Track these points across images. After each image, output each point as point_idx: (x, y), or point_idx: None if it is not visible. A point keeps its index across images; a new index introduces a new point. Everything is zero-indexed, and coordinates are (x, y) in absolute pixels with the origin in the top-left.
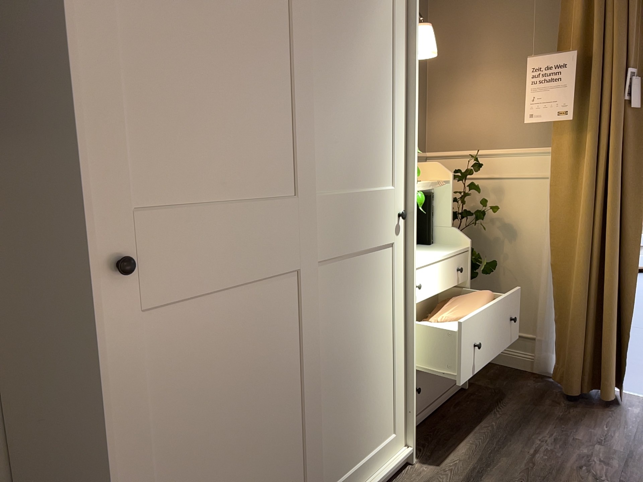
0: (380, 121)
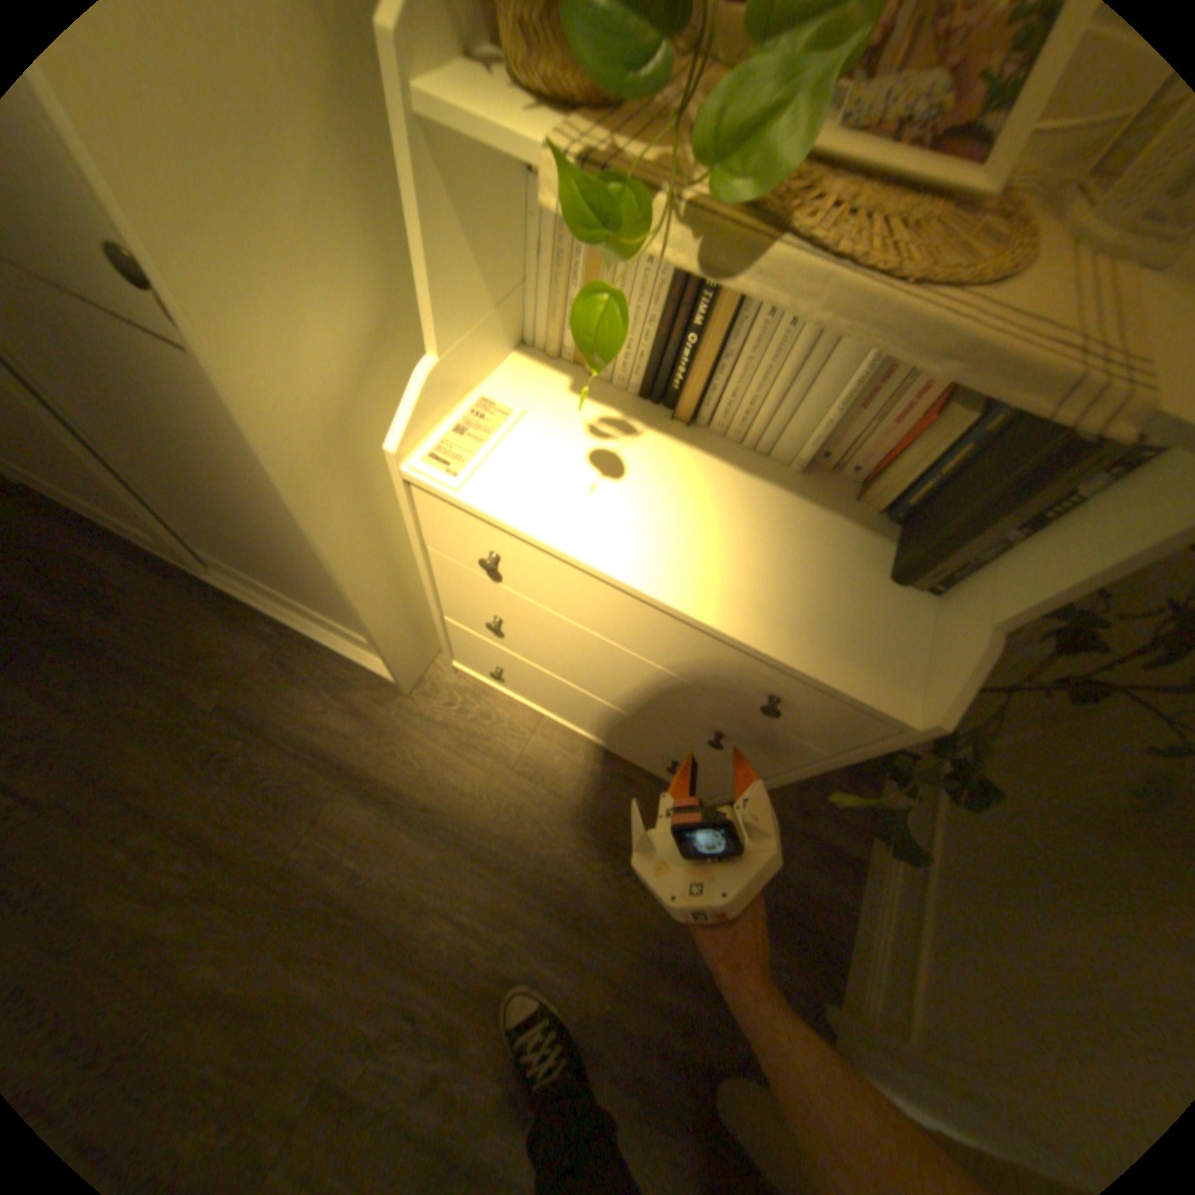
0: None
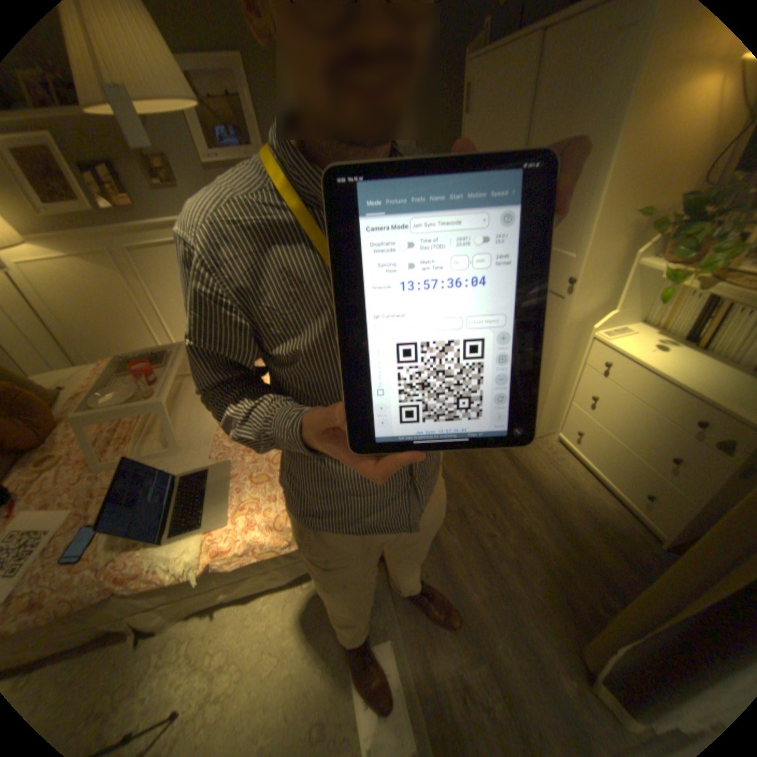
0: (581, 190)
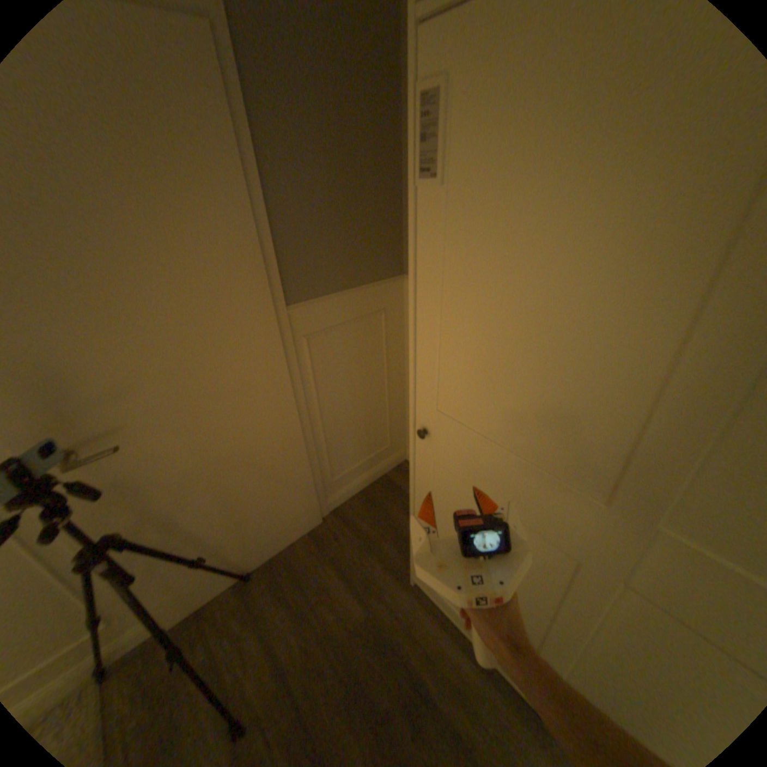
0: None
